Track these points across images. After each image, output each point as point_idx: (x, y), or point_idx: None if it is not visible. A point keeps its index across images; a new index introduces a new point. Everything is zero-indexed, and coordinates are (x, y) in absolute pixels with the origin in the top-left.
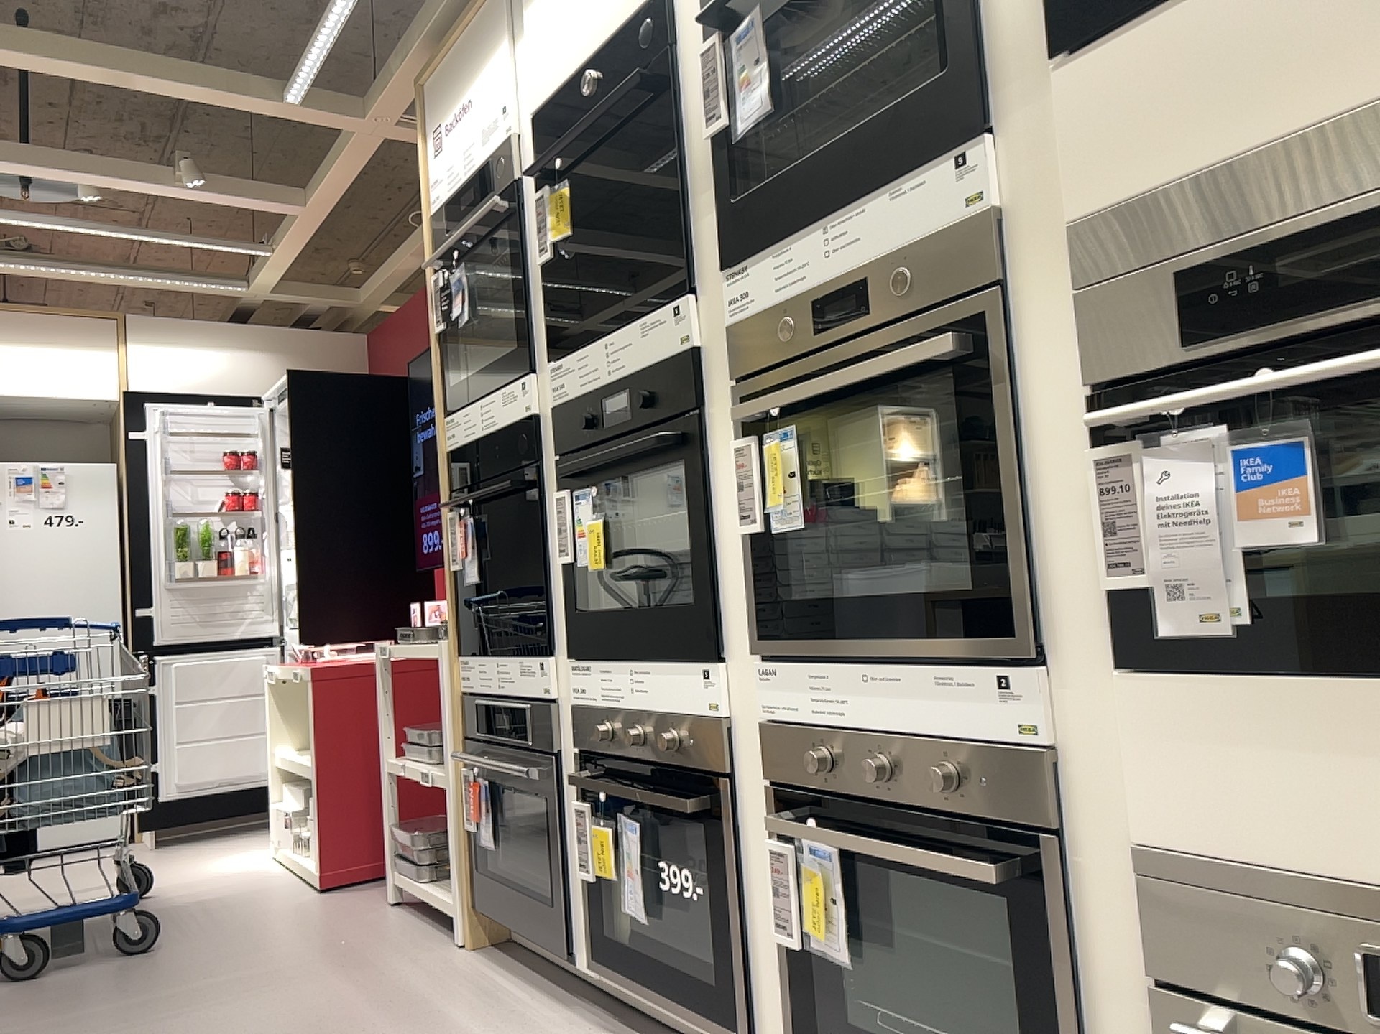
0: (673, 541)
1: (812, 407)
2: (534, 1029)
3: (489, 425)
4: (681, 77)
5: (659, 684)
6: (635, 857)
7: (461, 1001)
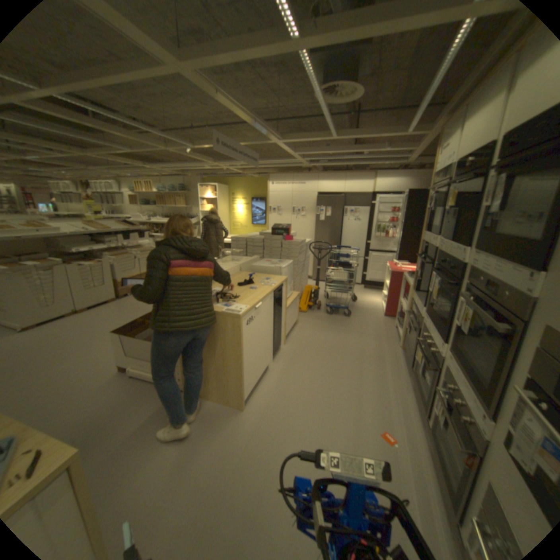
0: (452, 305)
1: (481, 306)
2: (400, 379)
3: (429, 243)
4: (488, 176)
5: (437, 337)
6: (423, 367)
7: (391, 363)
